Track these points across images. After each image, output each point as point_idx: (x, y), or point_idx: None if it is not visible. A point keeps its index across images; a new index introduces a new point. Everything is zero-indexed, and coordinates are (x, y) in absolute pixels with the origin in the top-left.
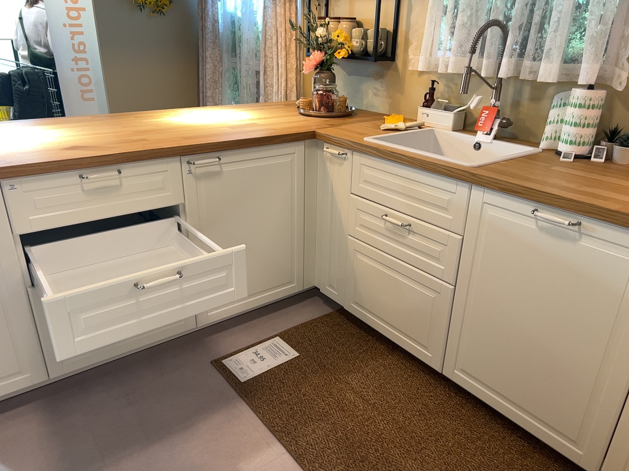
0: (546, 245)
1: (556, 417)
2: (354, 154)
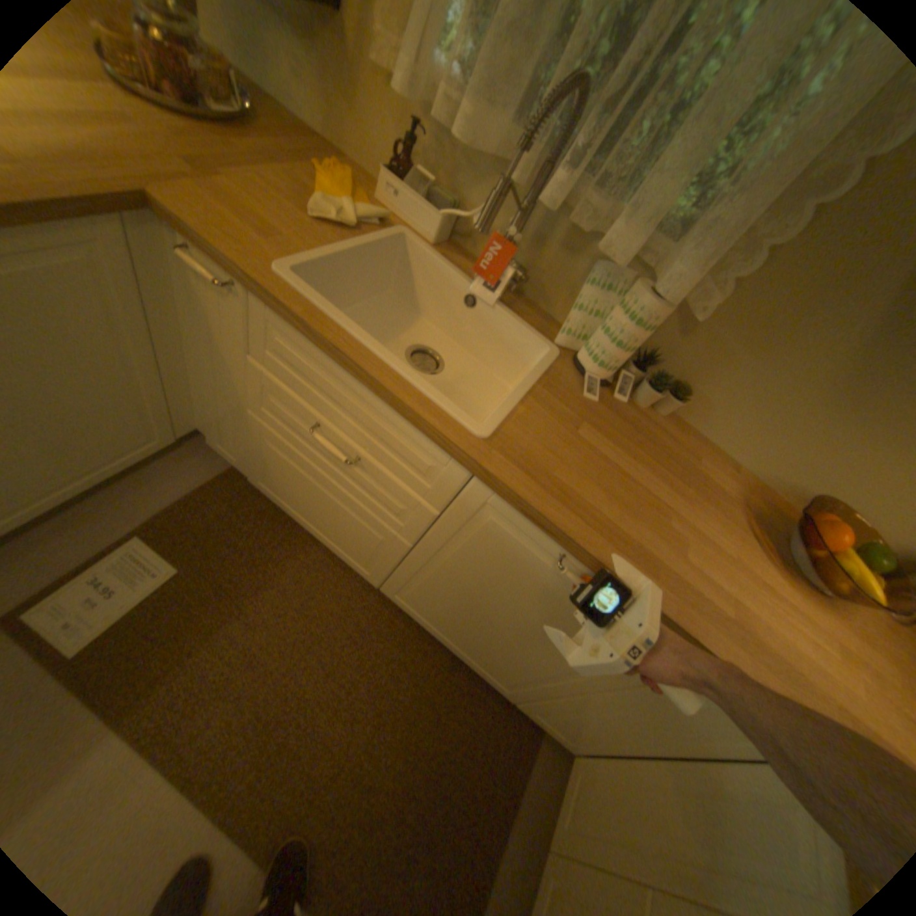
0: (559, 587)
1: (496, 672)
2: (251, 295)
